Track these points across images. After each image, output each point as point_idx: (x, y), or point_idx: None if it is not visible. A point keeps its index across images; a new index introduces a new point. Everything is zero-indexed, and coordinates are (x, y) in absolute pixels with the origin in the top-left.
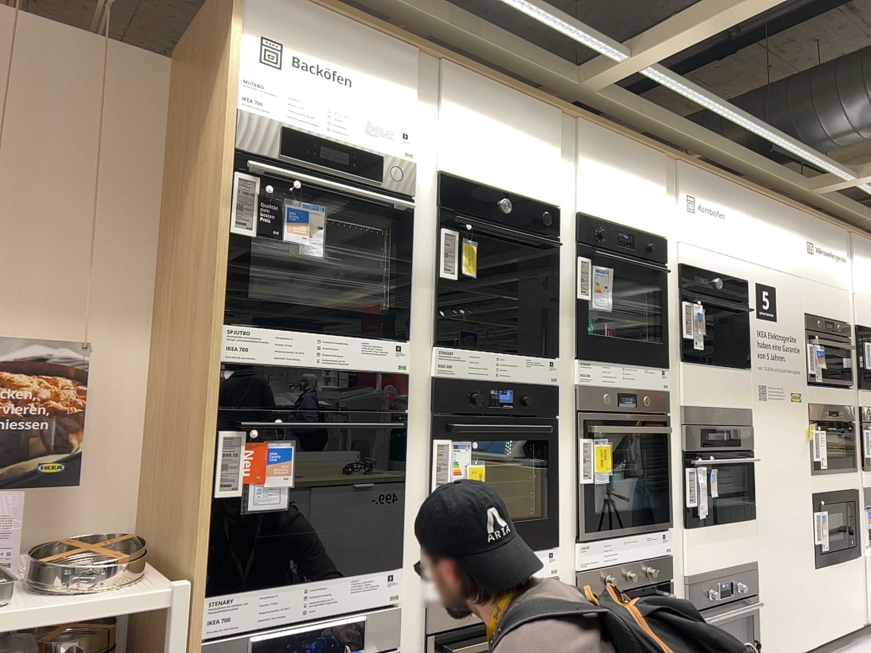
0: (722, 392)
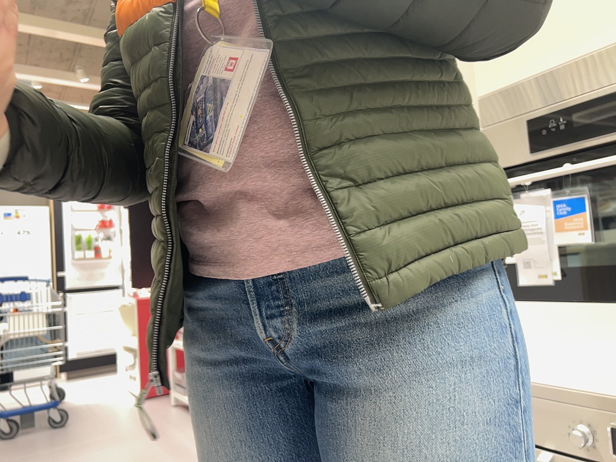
0: (608, 11)
